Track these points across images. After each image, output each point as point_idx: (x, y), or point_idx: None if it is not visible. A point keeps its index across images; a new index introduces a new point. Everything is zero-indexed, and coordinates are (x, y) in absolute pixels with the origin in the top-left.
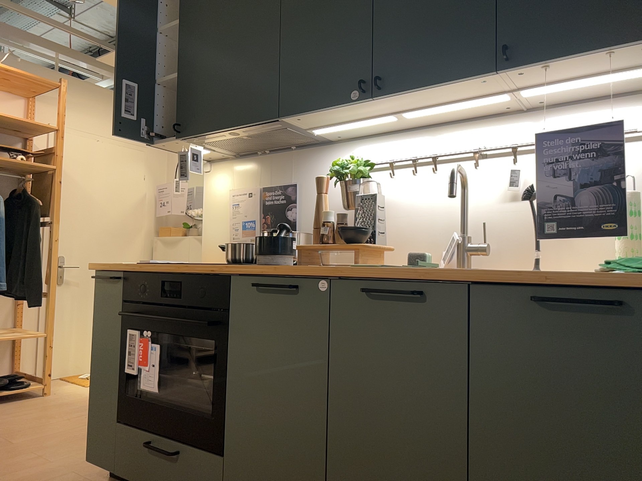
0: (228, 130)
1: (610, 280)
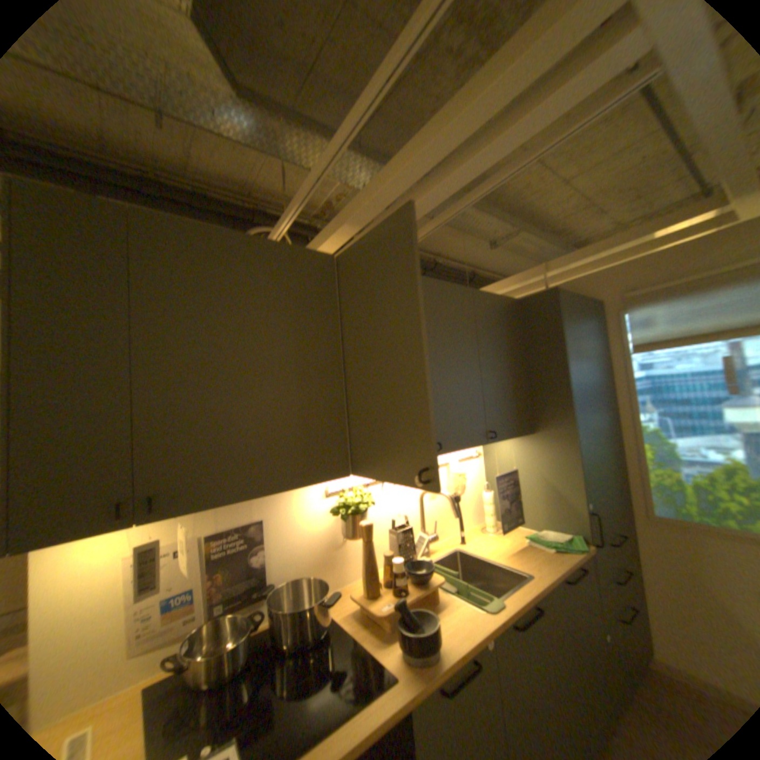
0: (265, 494)
1: (583, 563)
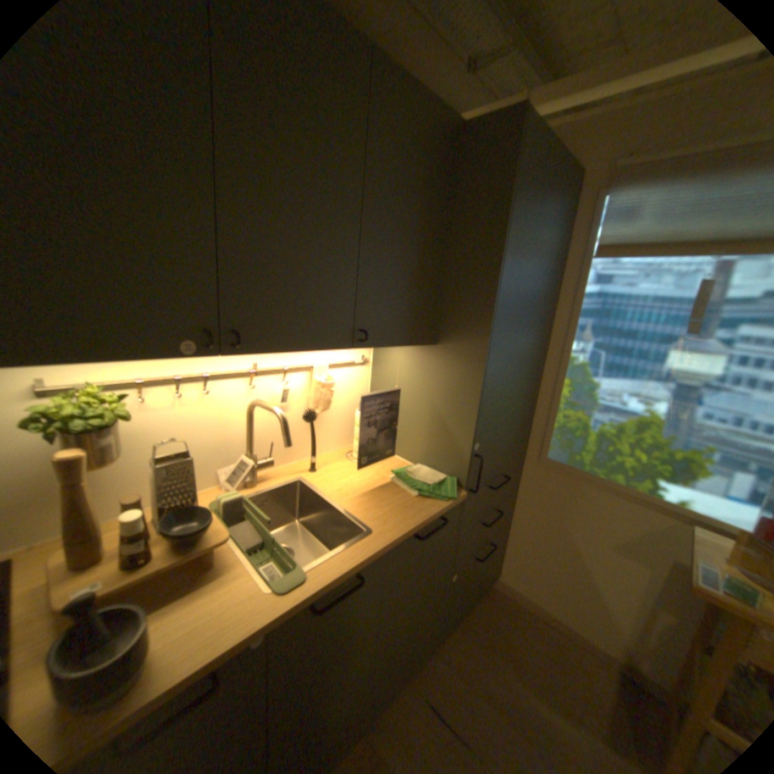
0: None
1: (444, 512)
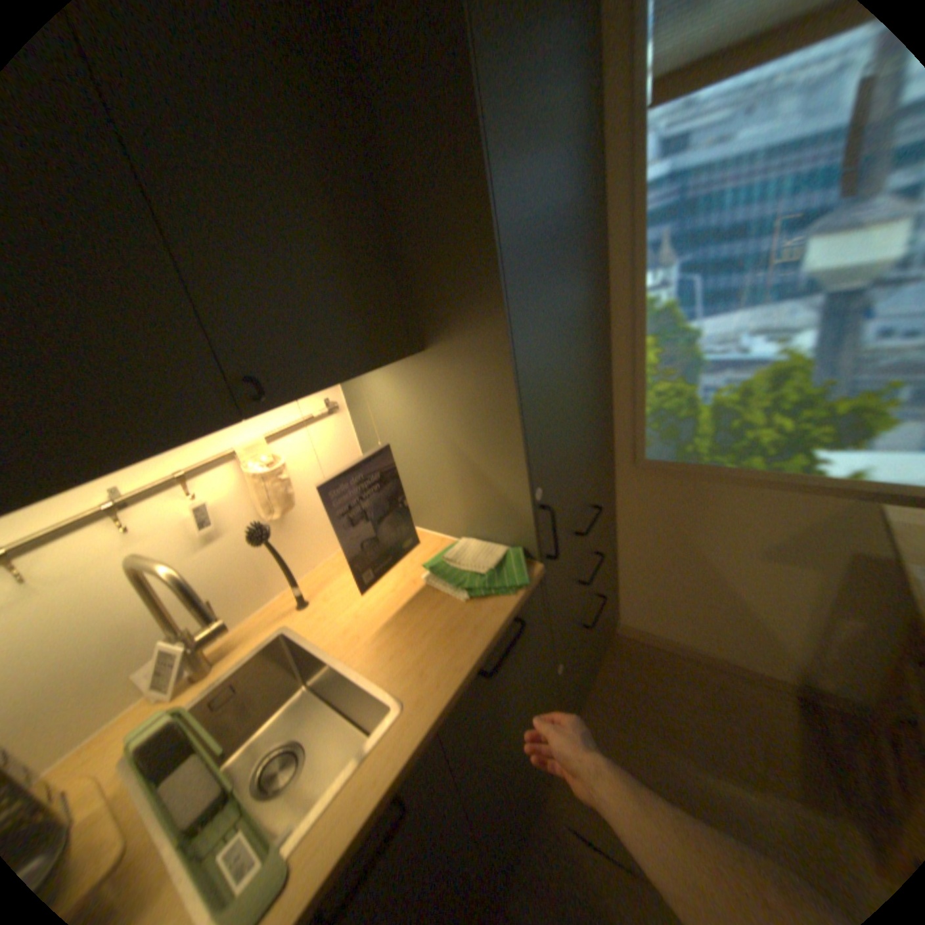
0: None
1: (514, 613)
